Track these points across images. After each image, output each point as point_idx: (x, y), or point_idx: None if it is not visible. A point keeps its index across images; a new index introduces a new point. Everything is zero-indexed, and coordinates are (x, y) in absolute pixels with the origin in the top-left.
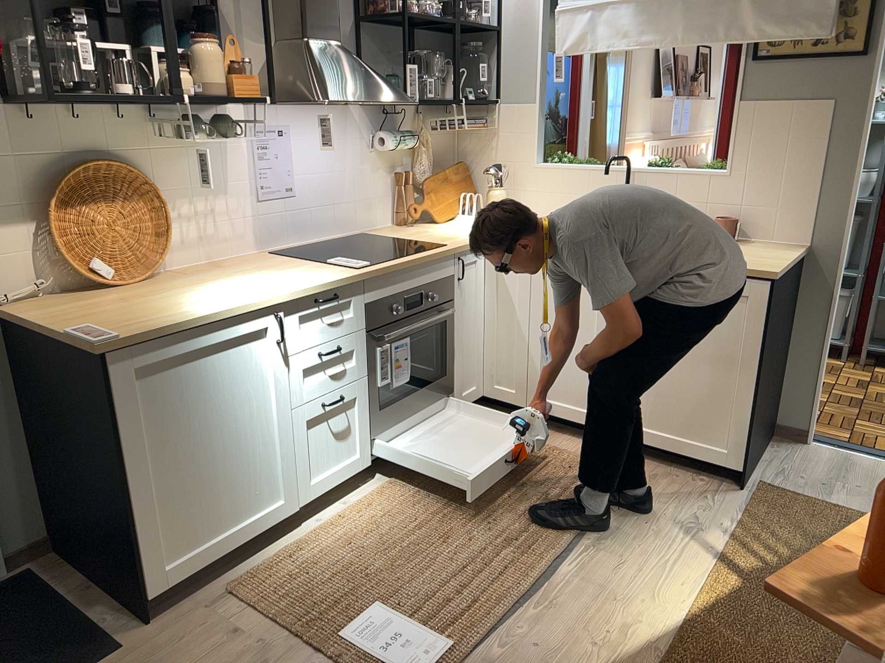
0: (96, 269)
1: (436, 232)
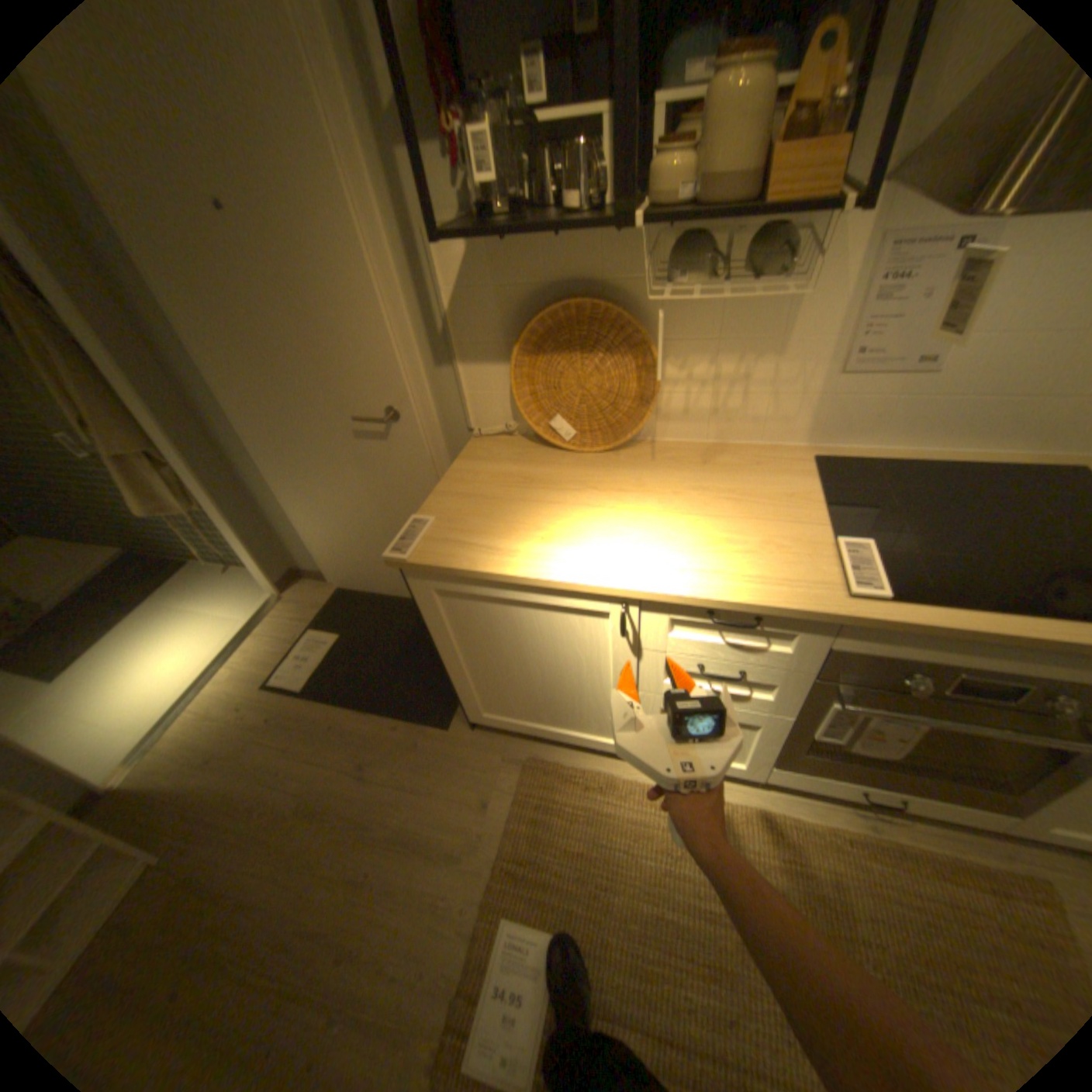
0: (555, 426)
1: None
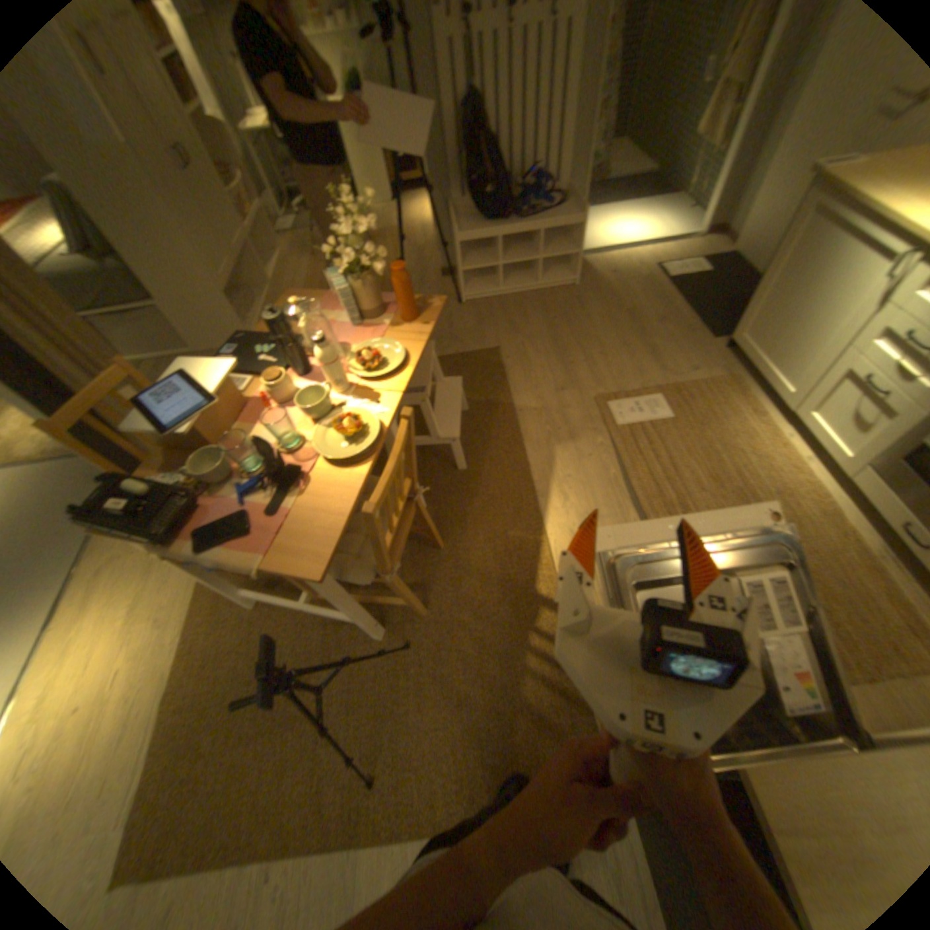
0: None
1: None
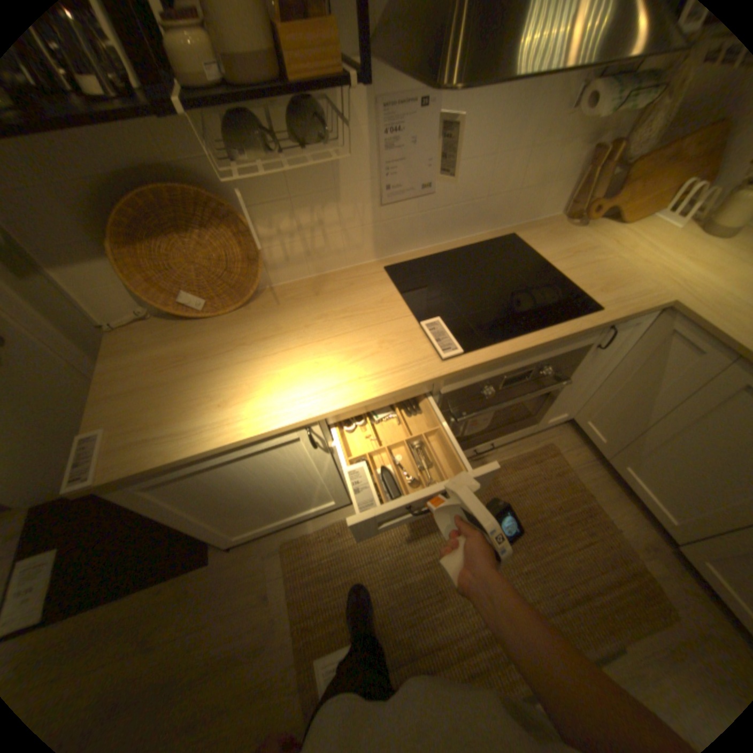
0: (182, 300)
1: (607, 252)
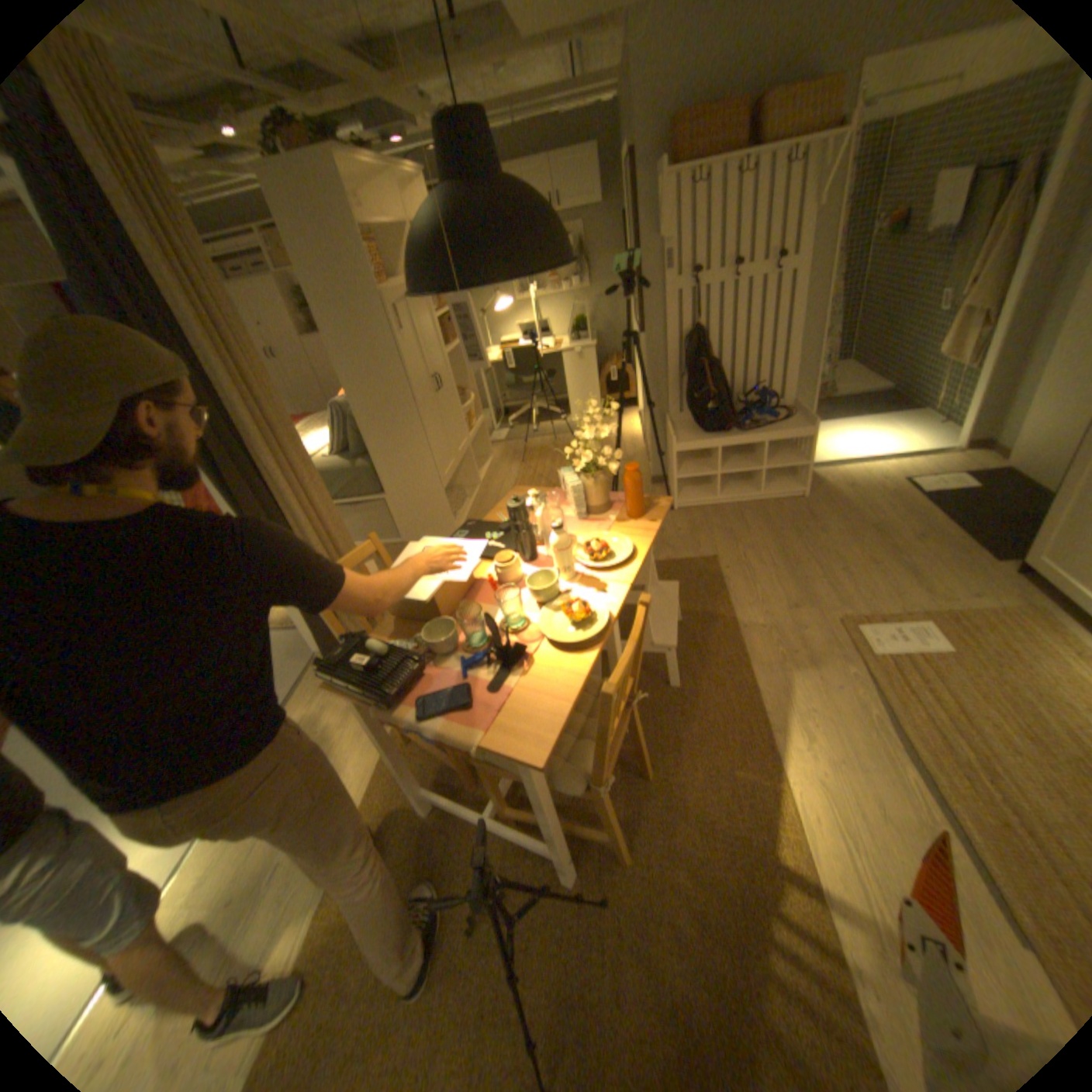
0: None
1: None
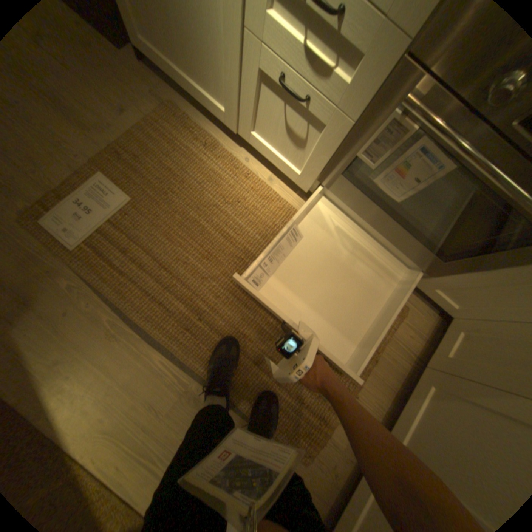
0: None
1: None
